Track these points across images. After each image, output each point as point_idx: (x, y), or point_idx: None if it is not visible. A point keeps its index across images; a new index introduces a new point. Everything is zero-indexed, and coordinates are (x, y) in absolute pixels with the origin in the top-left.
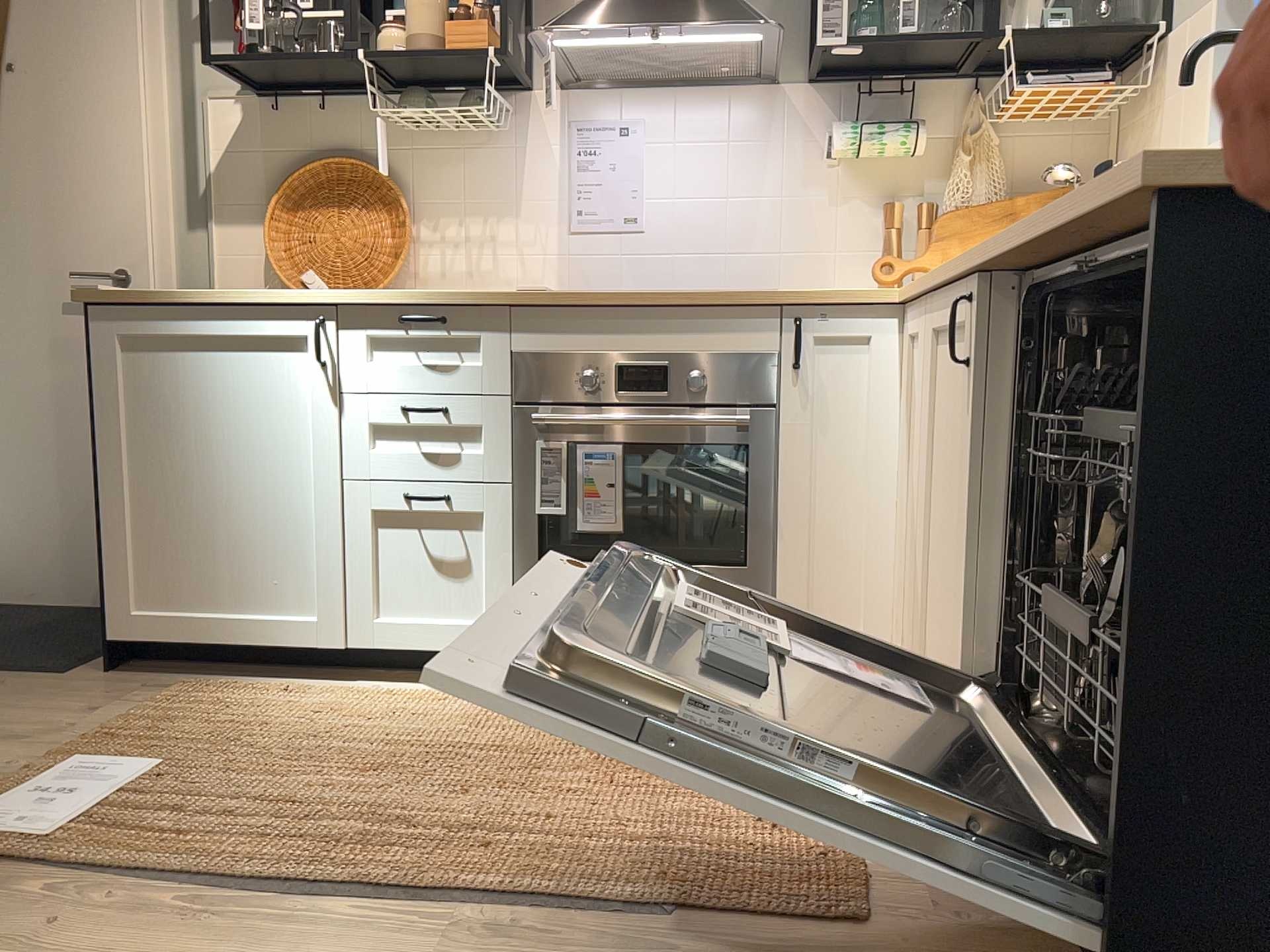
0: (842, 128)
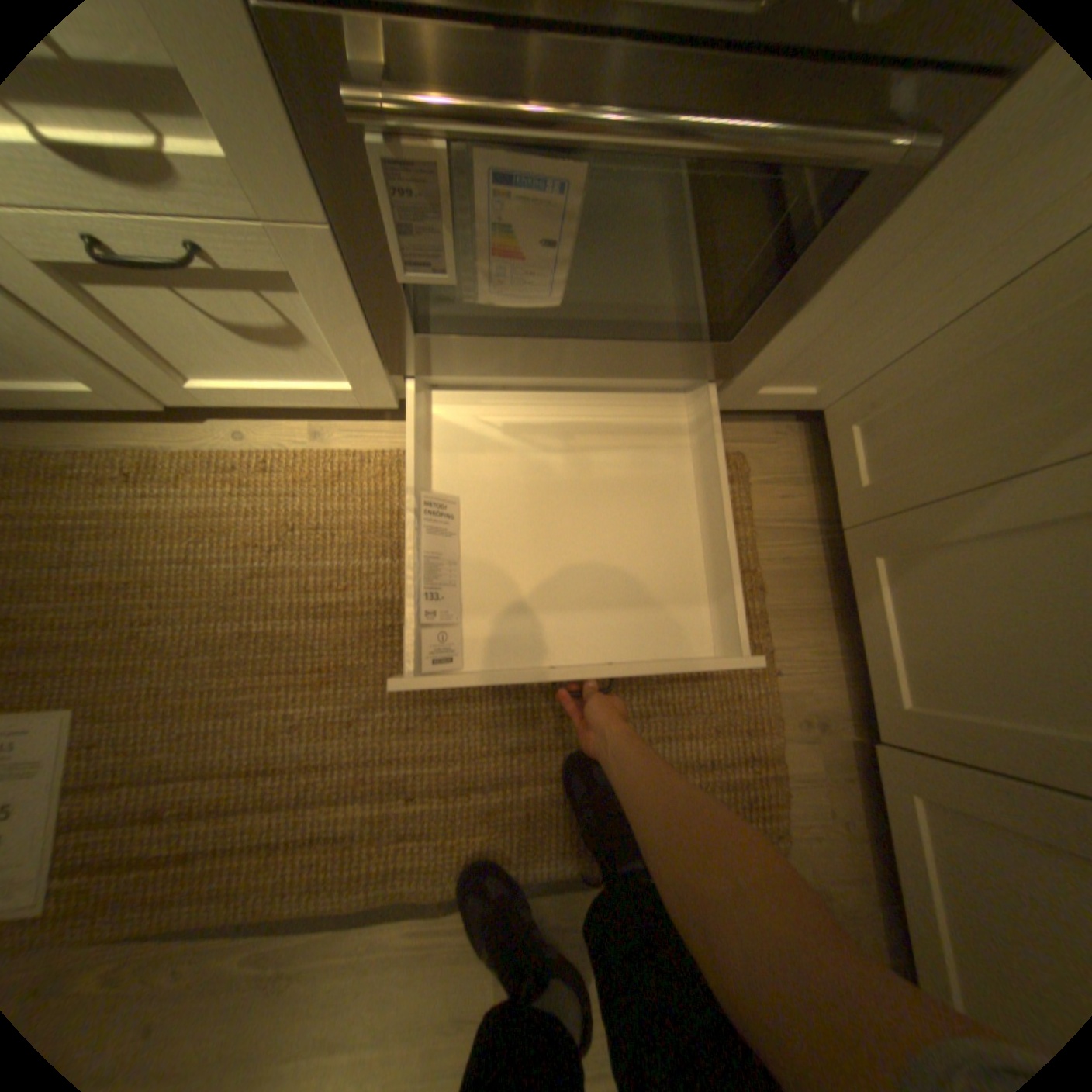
0: None
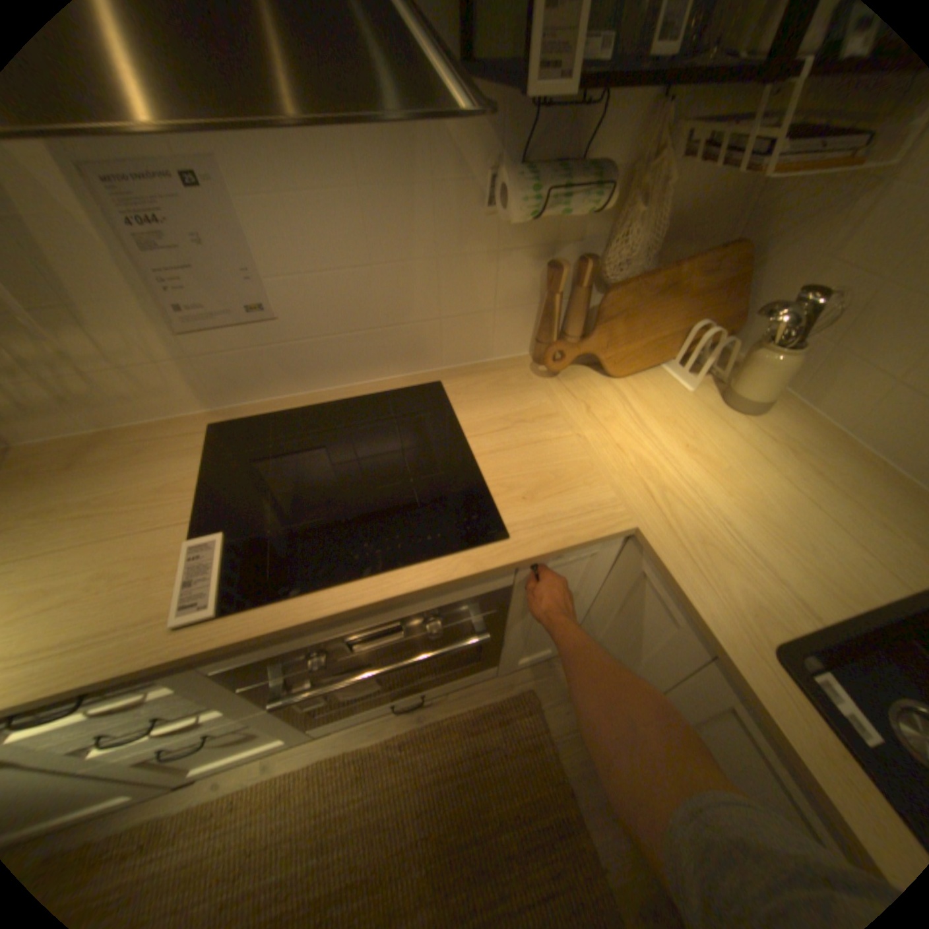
0: (520, 178)
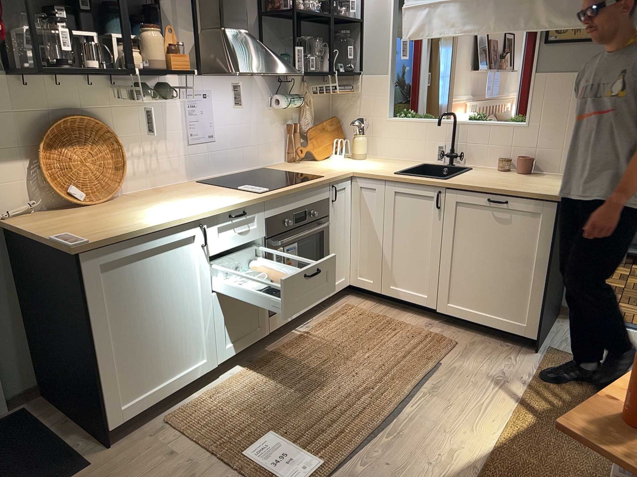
0: (281, 97)
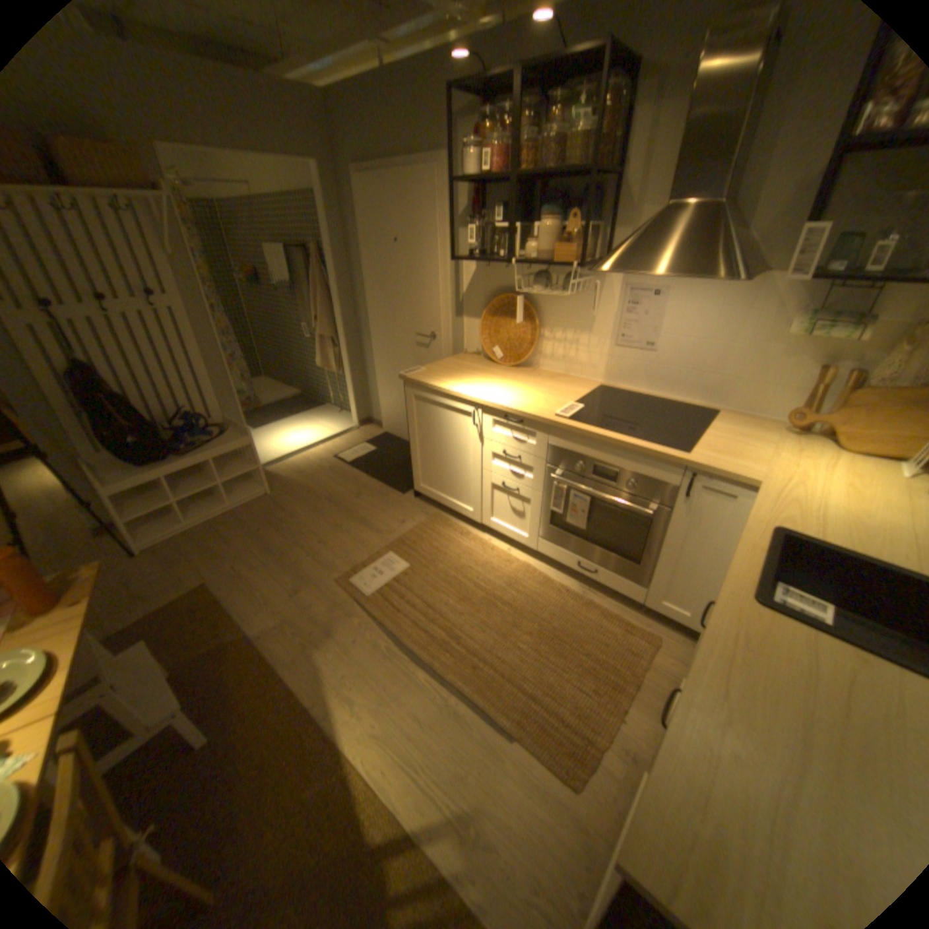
0: (805, 314)
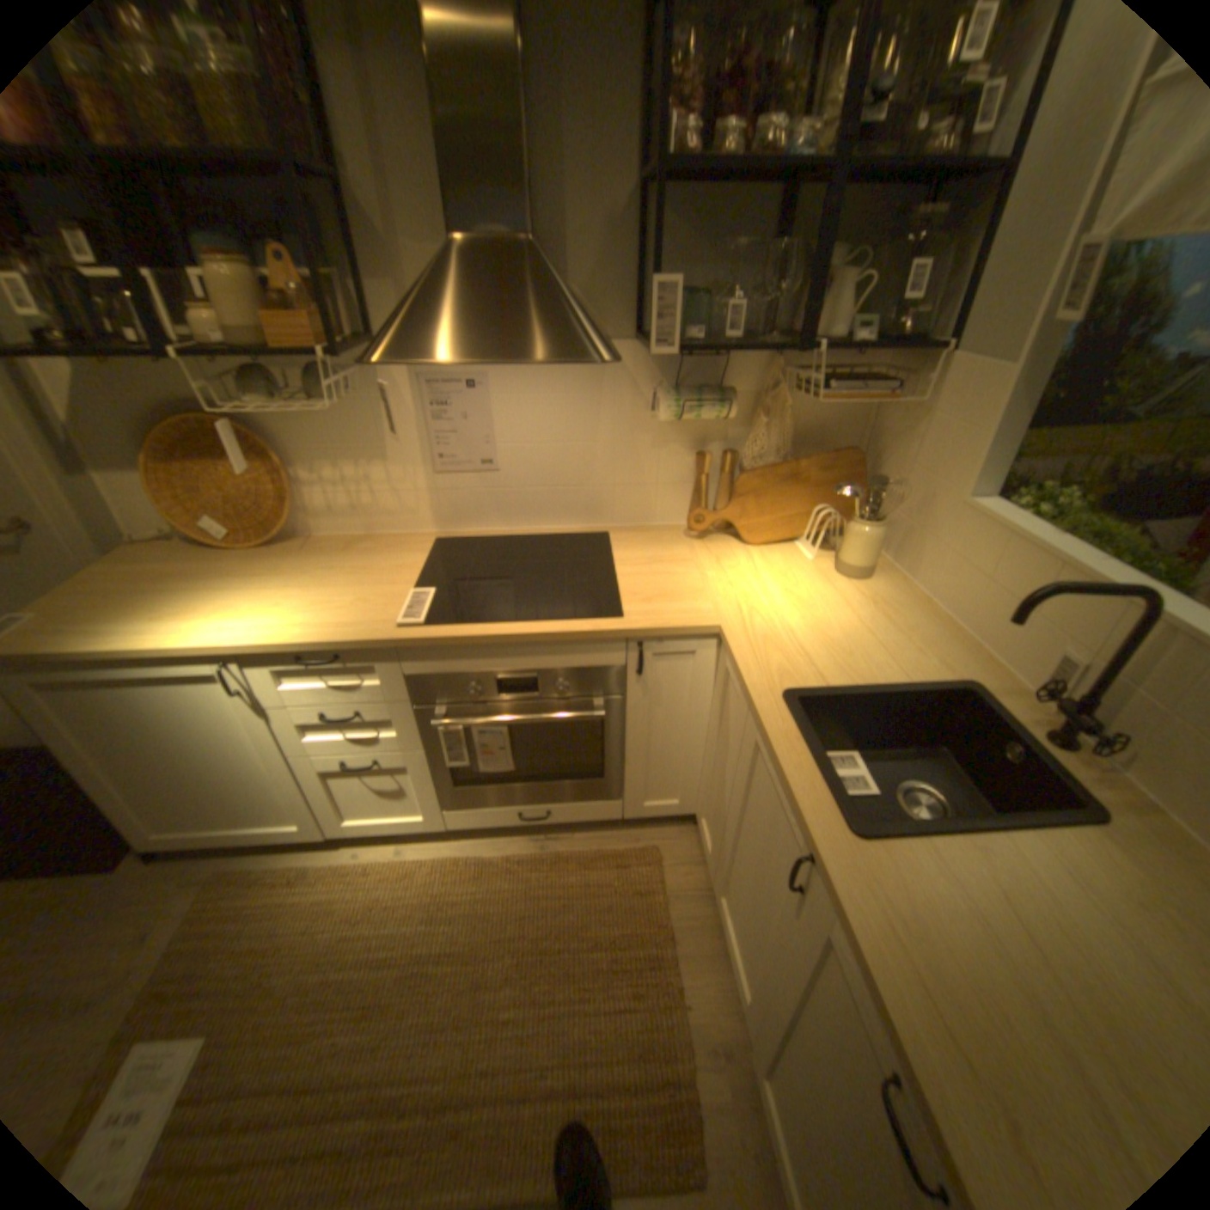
0: (667, 396)
